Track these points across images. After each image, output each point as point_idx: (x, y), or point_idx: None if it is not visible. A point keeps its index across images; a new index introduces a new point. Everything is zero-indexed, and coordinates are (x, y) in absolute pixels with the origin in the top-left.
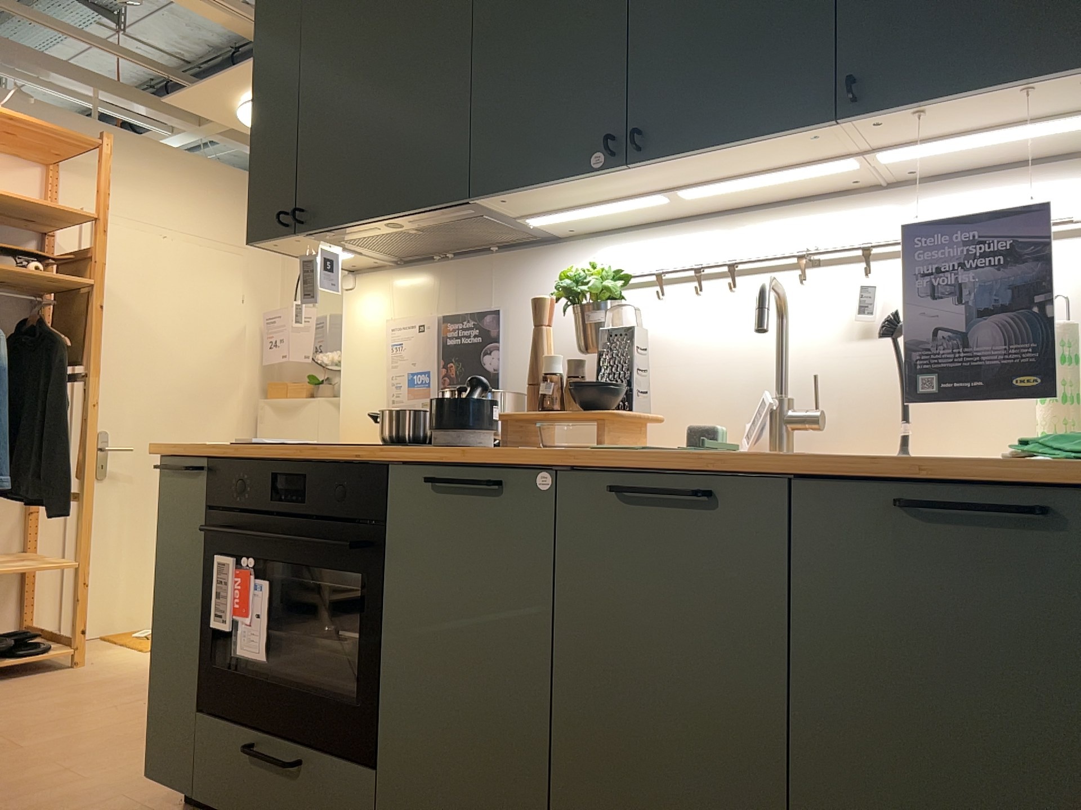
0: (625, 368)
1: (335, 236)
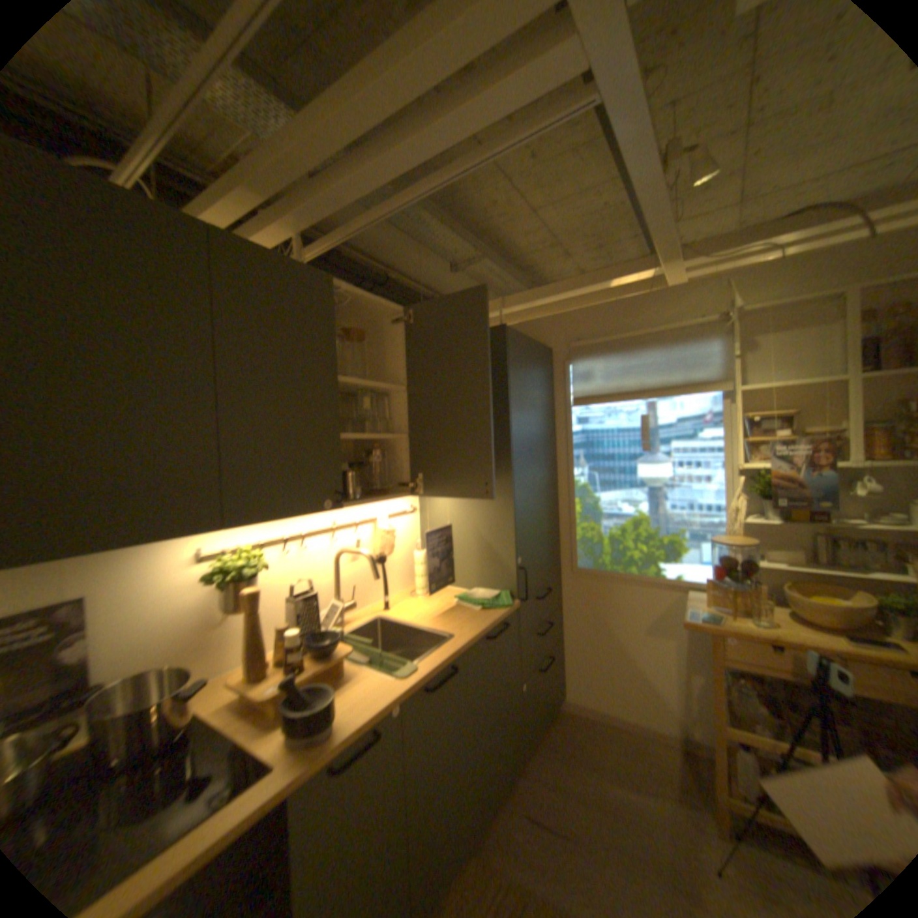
0: (313, 621)
1: None
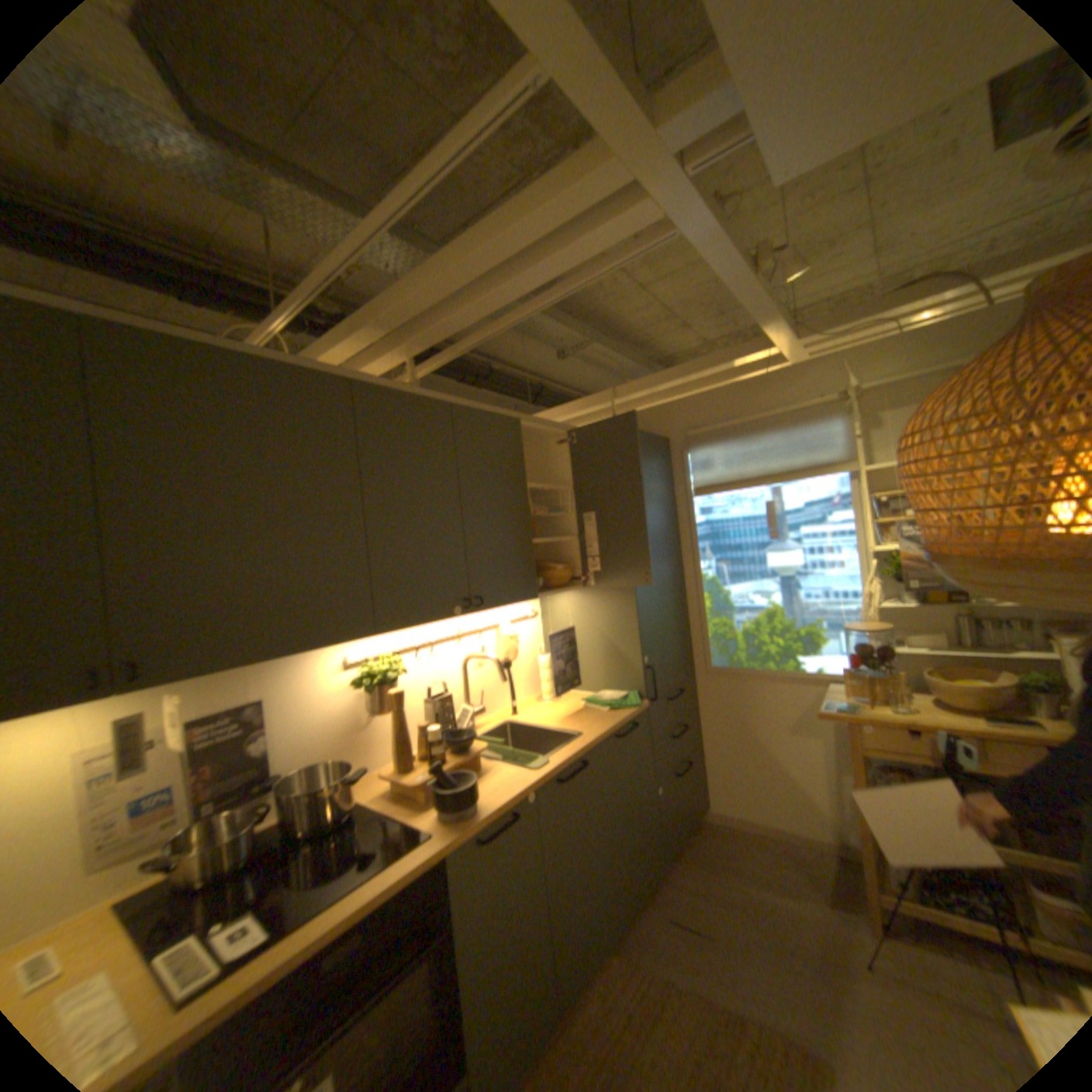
0: (450, 719)
1: (166, 682)
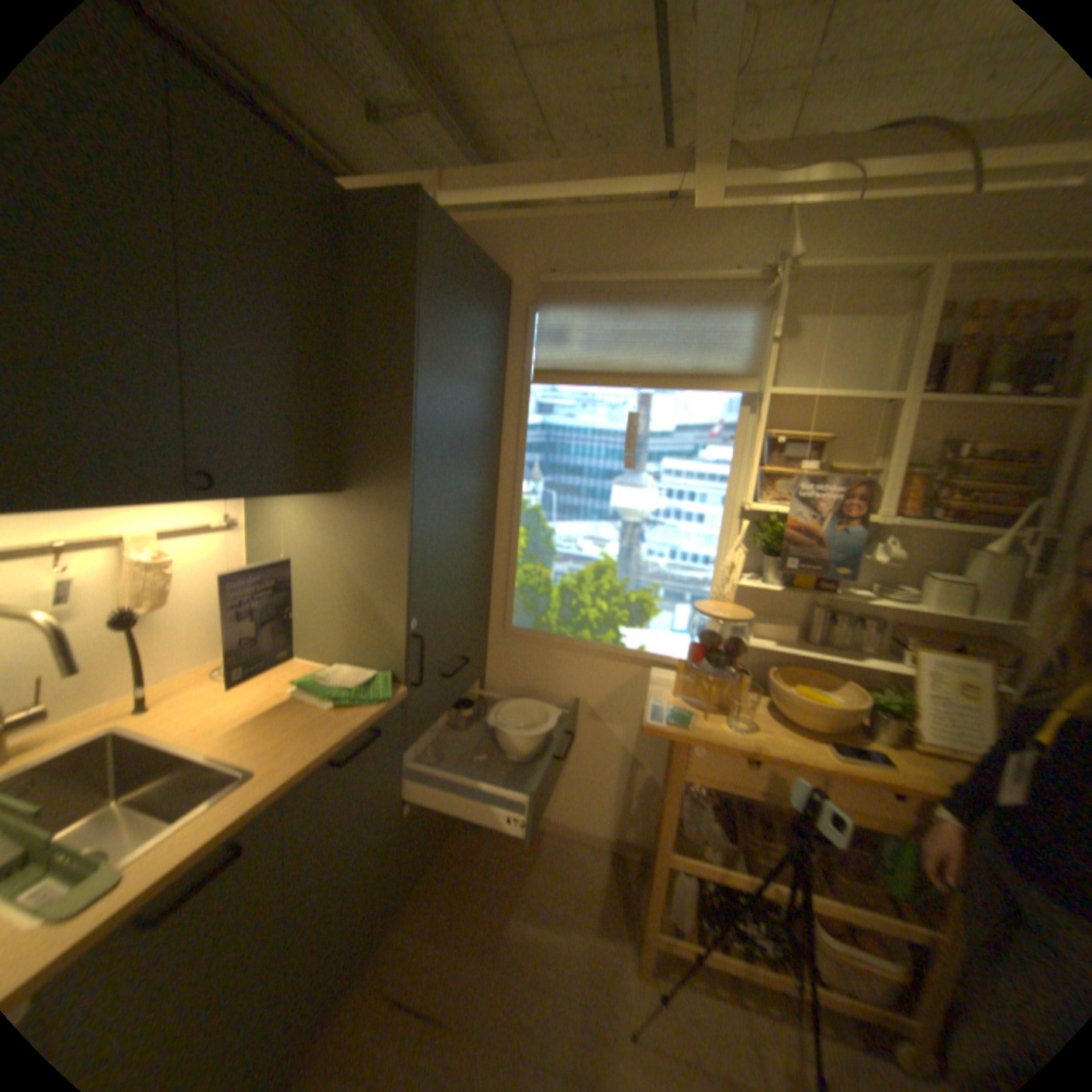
0: None
1: None
